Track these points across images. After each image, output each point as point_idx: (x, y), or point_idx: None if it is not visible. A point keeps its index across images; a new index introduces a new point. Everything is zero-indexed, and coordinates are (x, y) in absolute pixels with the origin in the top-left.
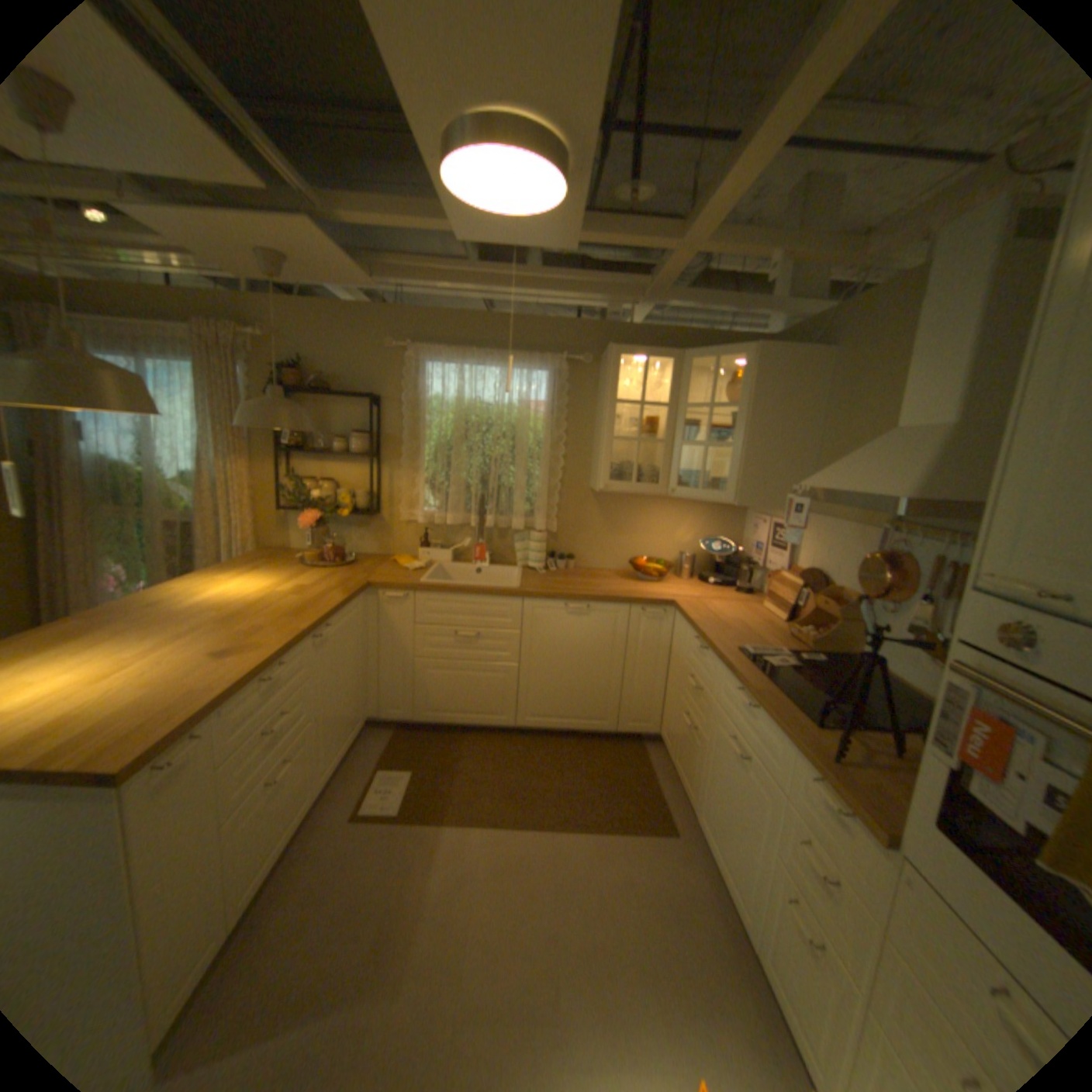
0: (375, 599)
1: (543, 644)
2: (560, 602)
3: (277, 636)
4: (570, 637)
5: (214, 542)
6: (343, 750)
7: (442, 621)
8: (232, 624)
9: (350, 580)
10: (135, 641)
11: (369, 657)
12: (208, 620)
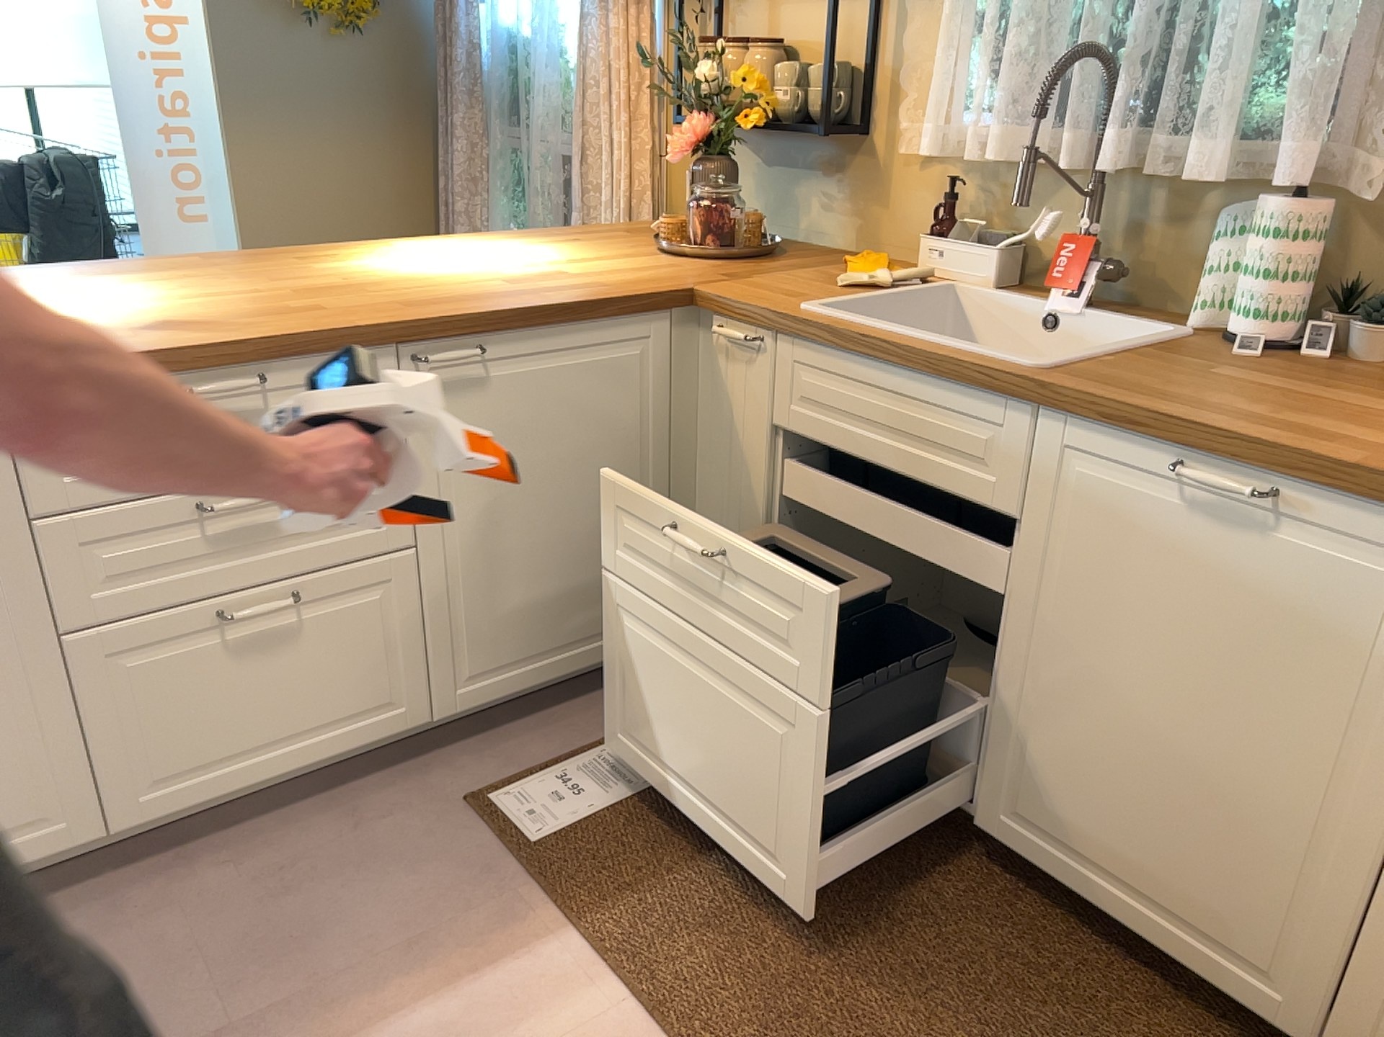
0: (713, 339)
1: (1084, 593)
2: (1167, 452)
3: (300, 324)
4: (1187, 604)
5: (604, 197)
6: (567, 662)
7: (829, 431)
8: (312, 296)
9: (671, 279)
10: (172, 289)
11: (698, 486)
12: (307, 286)
